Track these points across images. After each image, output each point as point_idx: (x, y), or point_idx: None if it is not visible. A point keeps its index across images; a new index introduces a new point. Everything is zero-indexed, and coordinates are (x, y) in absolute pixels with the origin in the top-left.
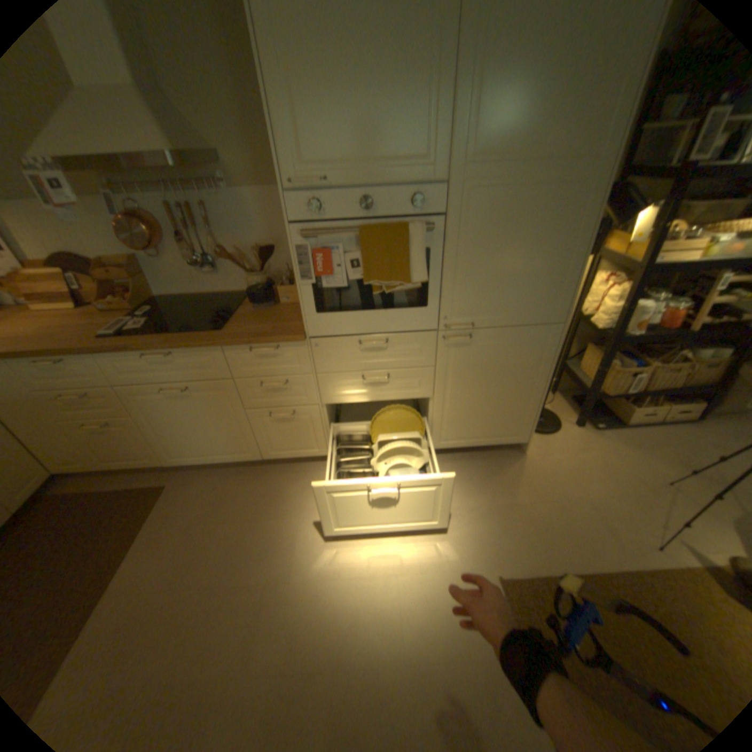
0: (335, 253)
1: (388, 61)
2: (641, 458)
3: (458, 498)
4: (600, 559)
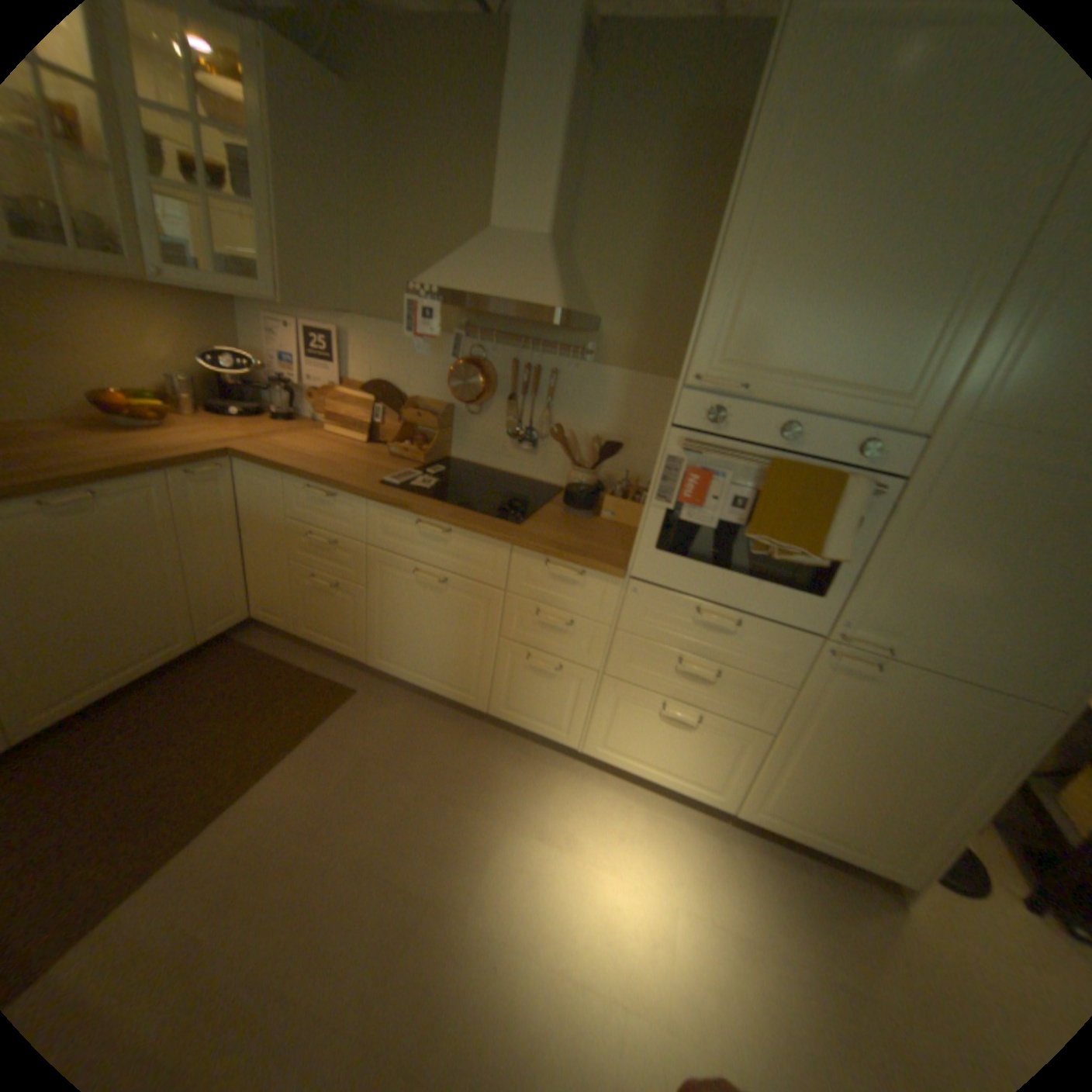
0: (718, 479)
1: (901, 266)
2: None
3: (766, 927)
4: None
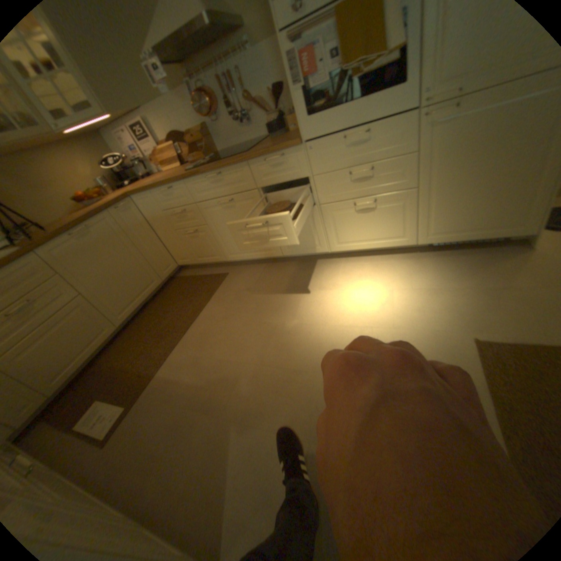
0: (317, 45)
1: None
2: None
3: (444, 281)
4: None
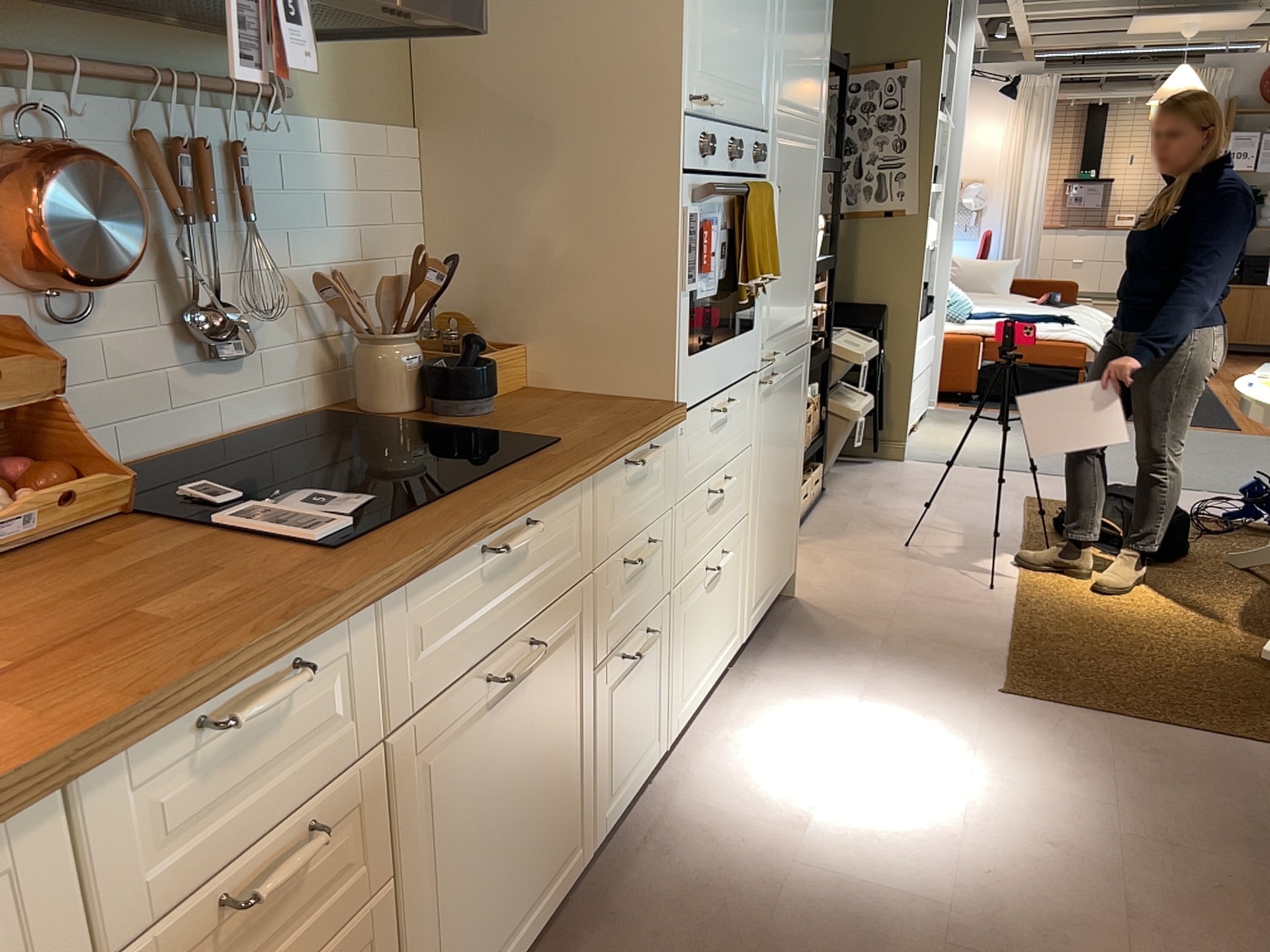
0: (714, 230)
1: None
2: (856, 539)
3: (844, 673)
4: (989, 621)
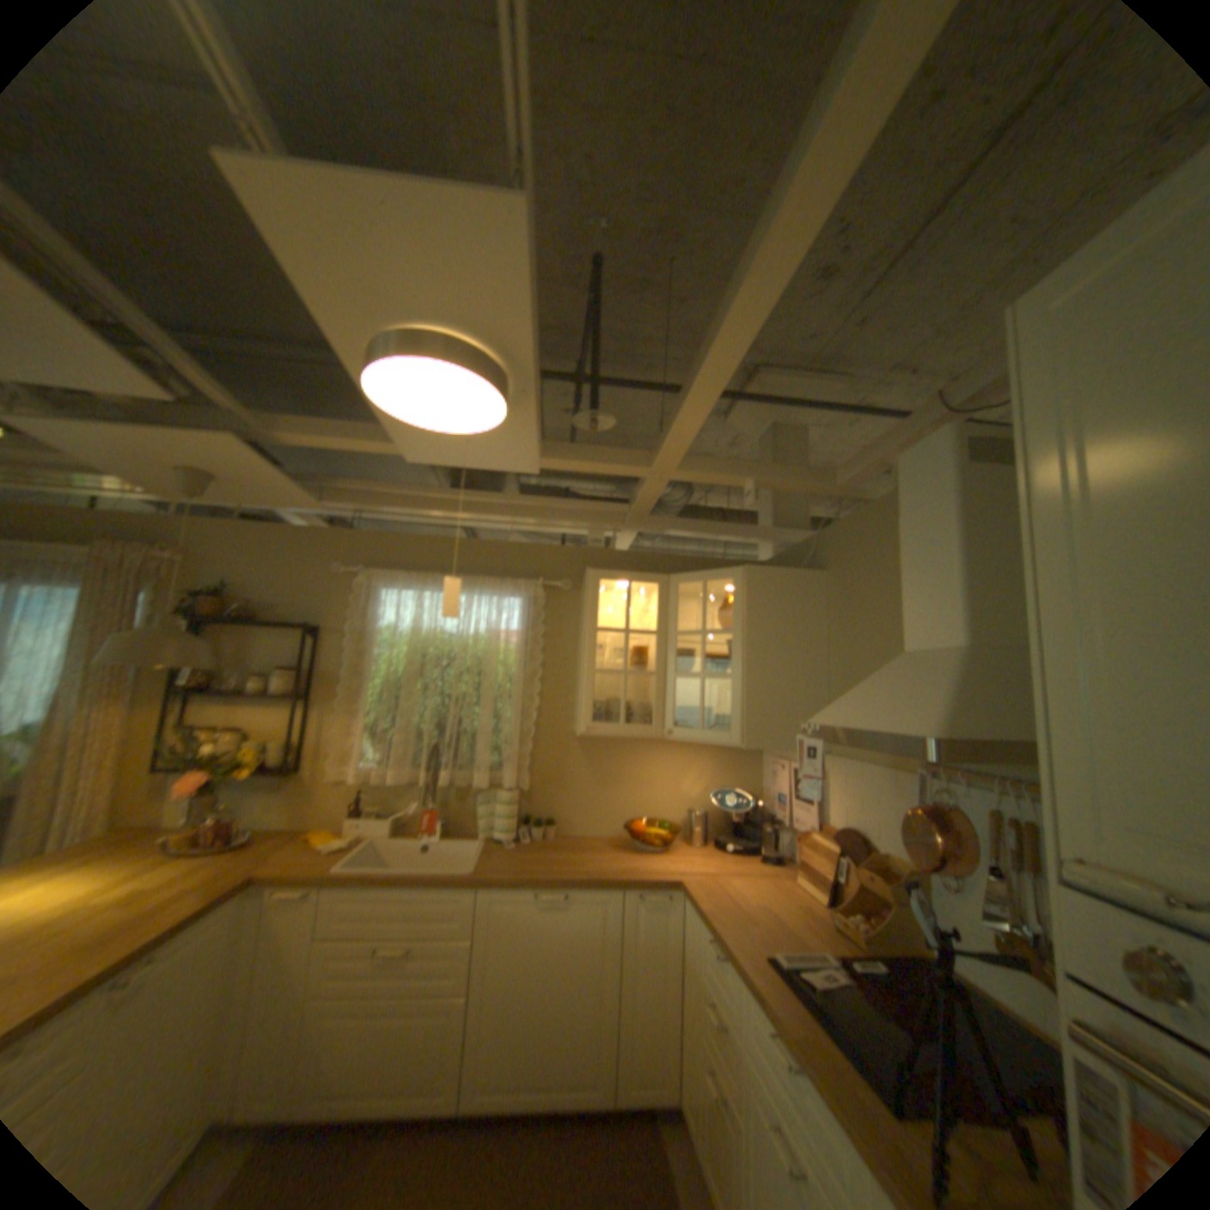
0: None
1: None
2: None
3: None
4: None
